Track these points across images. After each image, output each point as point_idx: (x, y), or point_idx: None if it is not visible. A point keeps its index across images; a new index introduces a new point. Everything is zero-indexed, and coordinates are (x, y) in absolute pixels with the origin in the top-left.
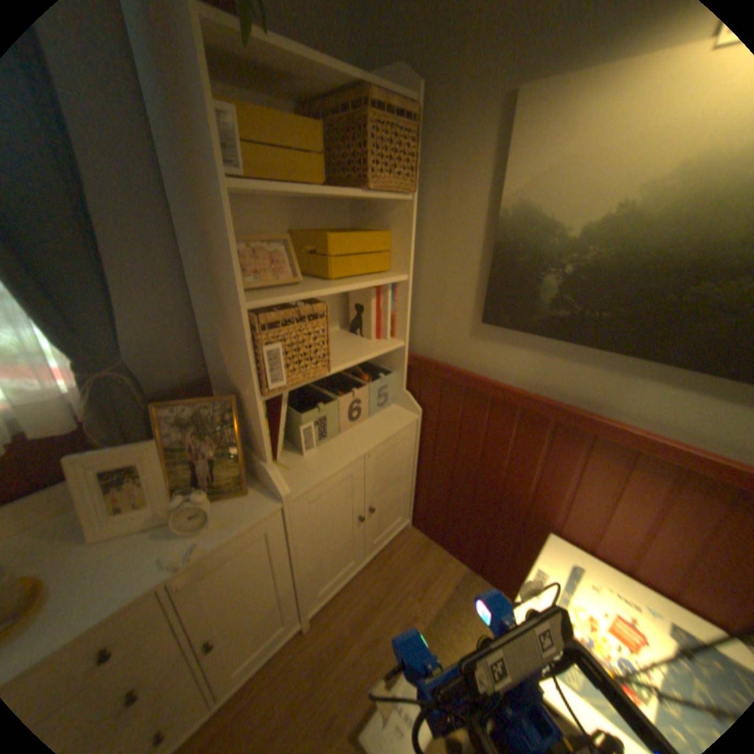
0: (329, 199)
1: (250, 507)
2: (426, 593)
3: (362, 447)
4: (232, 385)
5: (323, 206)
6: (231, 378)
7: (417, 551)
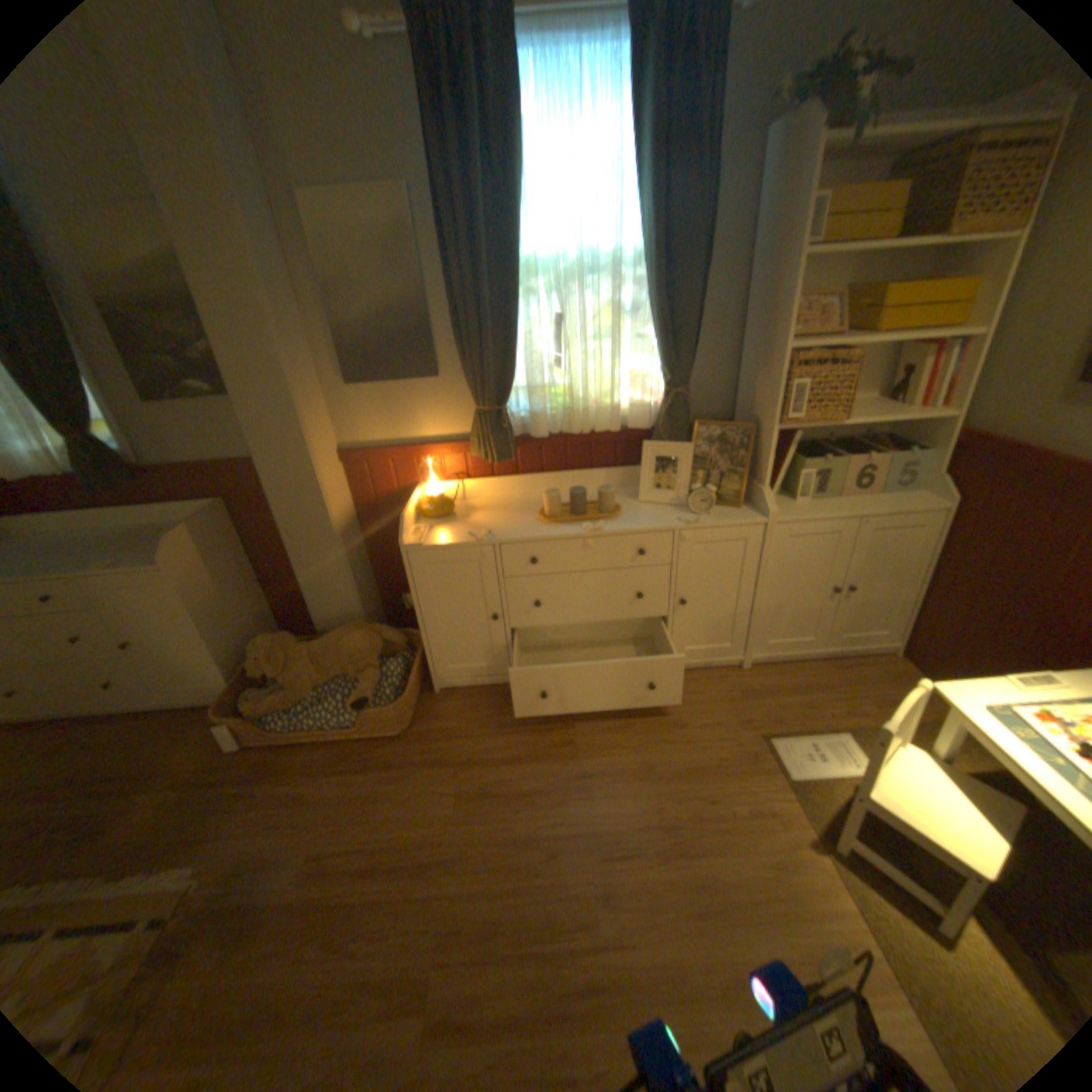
0: (905, 249)
1: (740, 515)
2: (891, 708)
3: (861, 511)
4: (753, 420)
5: (896, 257)
6: (754, 413)
7: (899, 677)
